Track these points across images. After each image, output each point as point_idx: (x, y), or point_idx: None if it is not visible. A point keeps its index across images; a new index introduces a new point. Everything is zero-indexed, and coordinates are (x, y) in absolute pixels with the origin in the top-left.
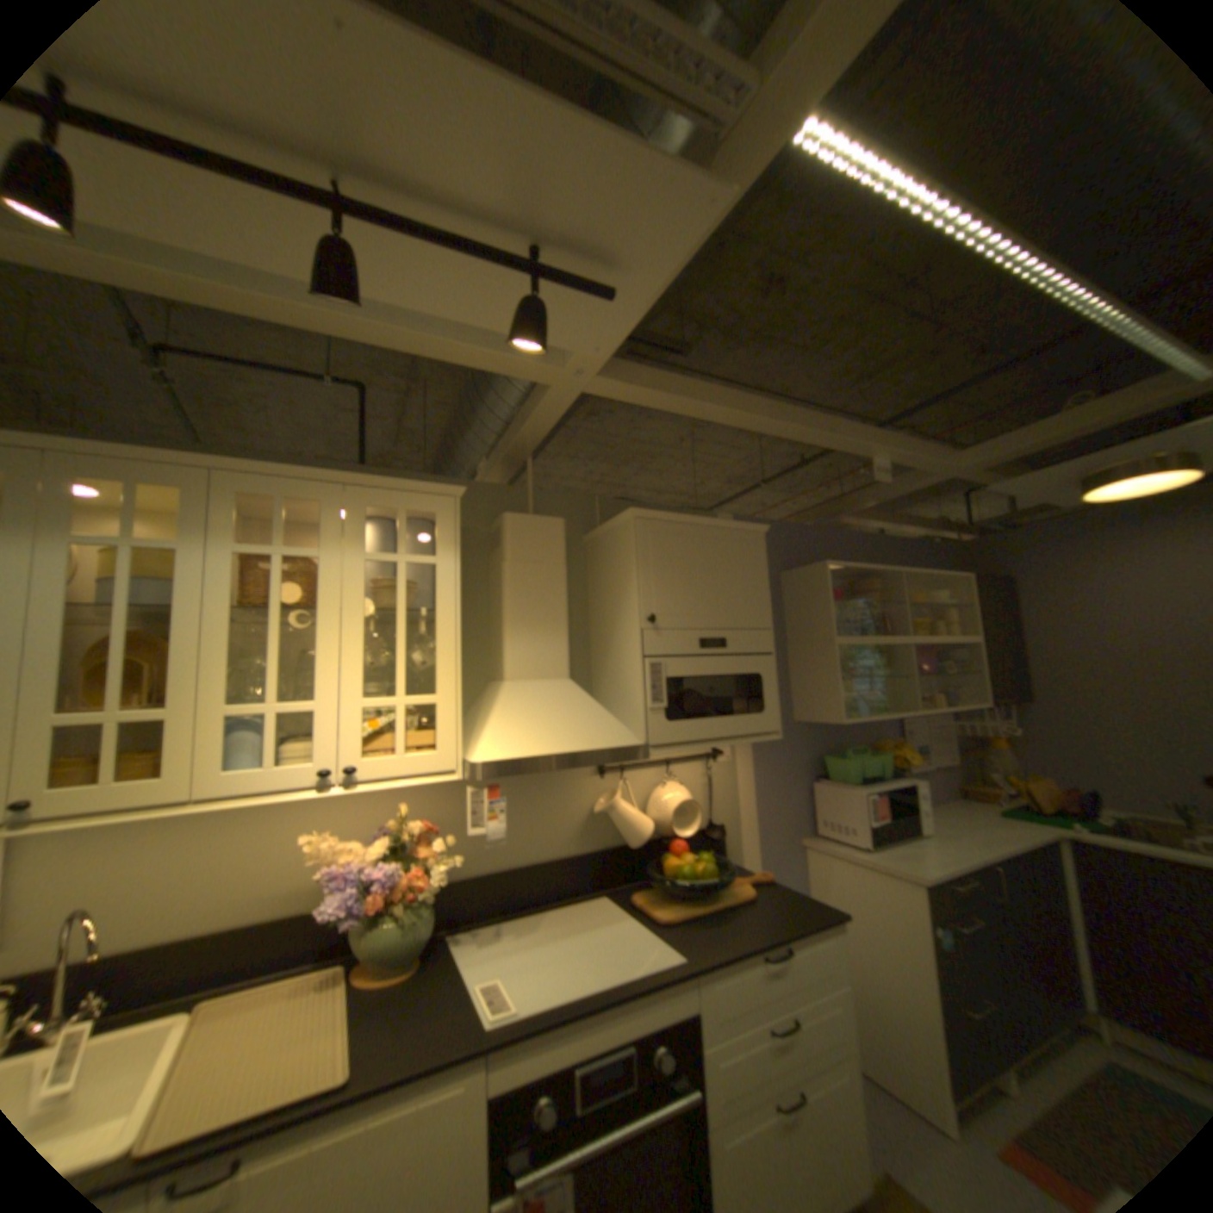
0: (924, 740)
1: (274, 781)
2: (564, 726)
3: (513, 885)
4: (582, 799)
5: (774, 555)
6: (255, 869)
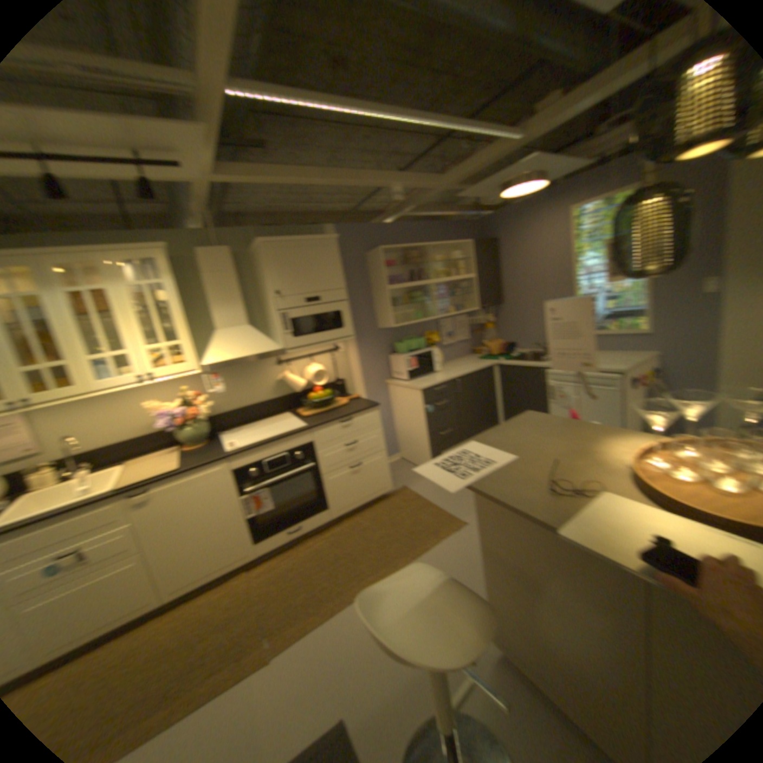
0: (448, 329)
1: (114, 382)
2: (241, 345)
3: (243, 412)
4: (269, 376)
5: (358, 244)
6: (126, 418)
